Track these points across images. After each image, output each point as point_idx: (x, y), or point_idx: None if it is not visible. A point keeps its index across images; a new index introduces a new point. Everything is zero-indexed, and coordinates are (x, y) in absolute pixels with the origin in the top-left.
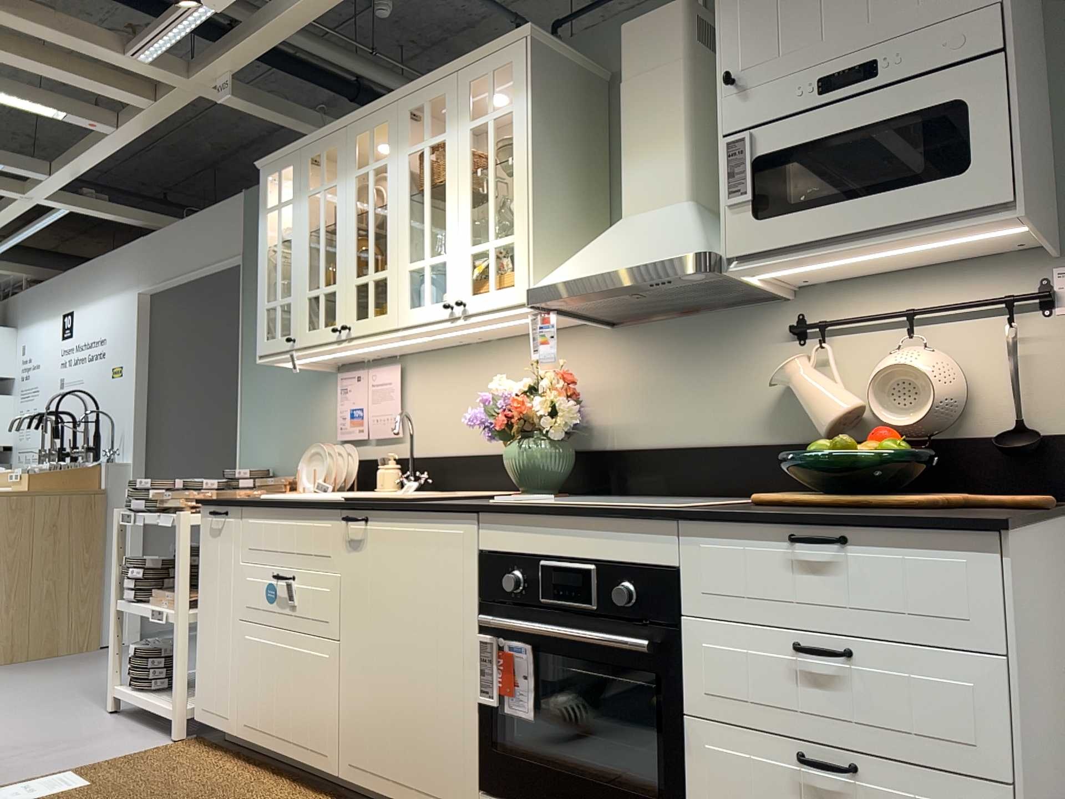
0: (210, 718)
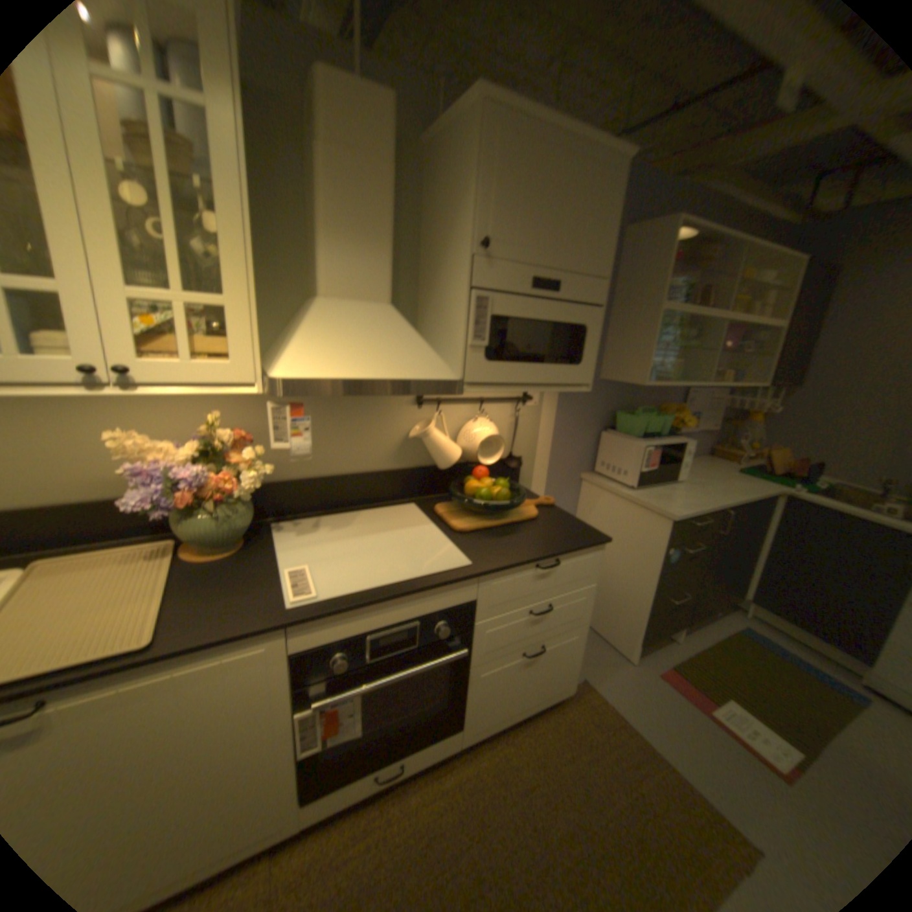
0: None
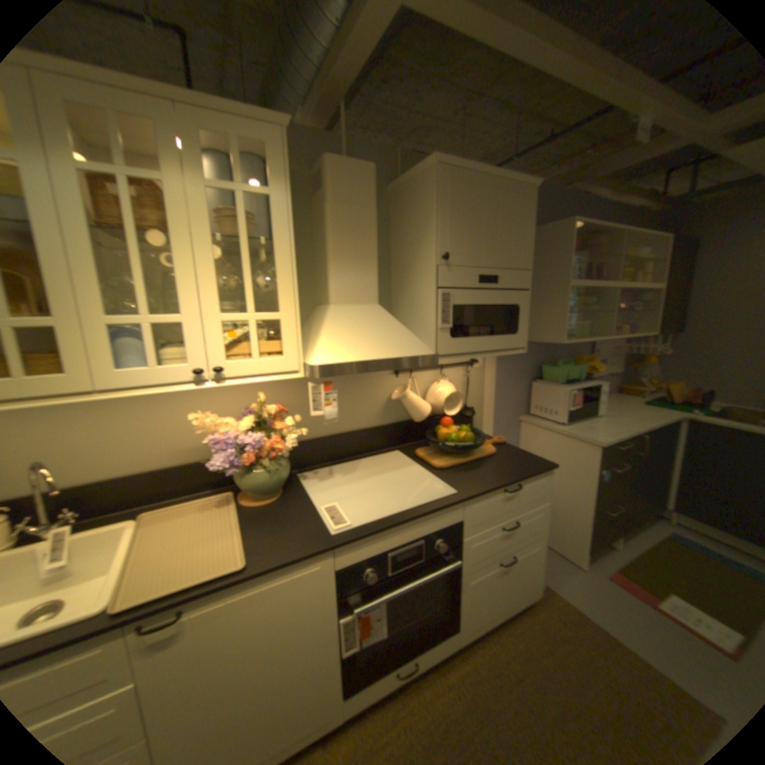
0: None
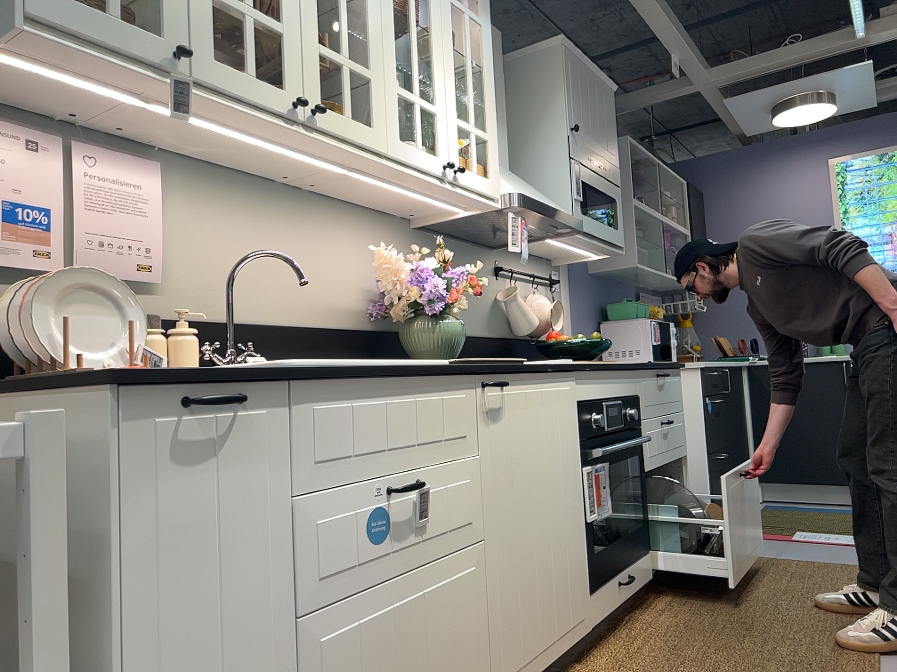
0: None
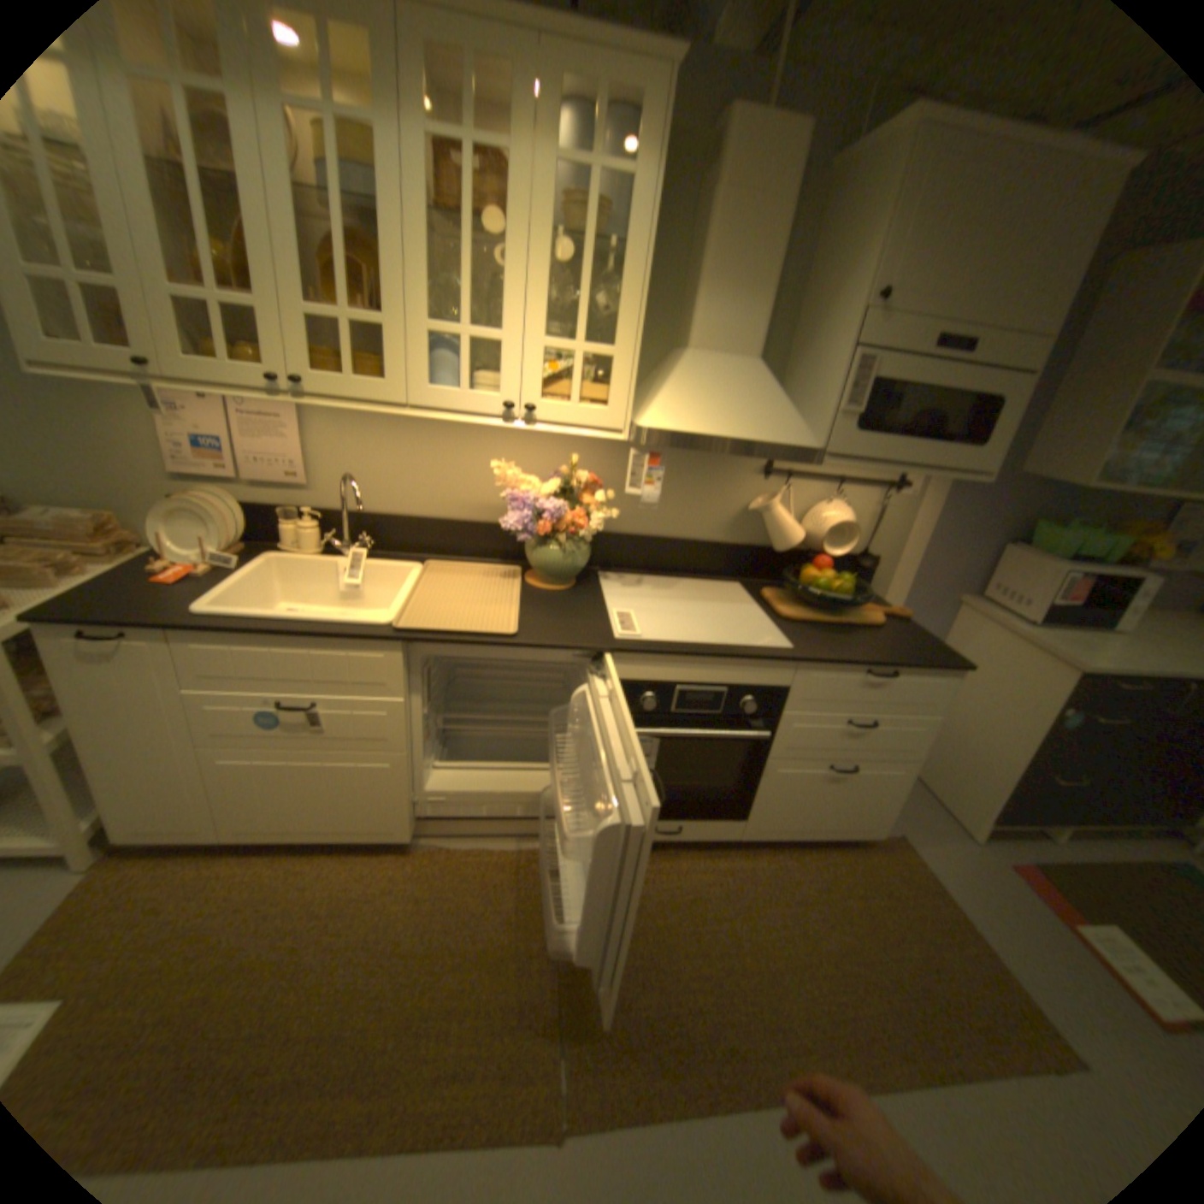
0: (157, 840)
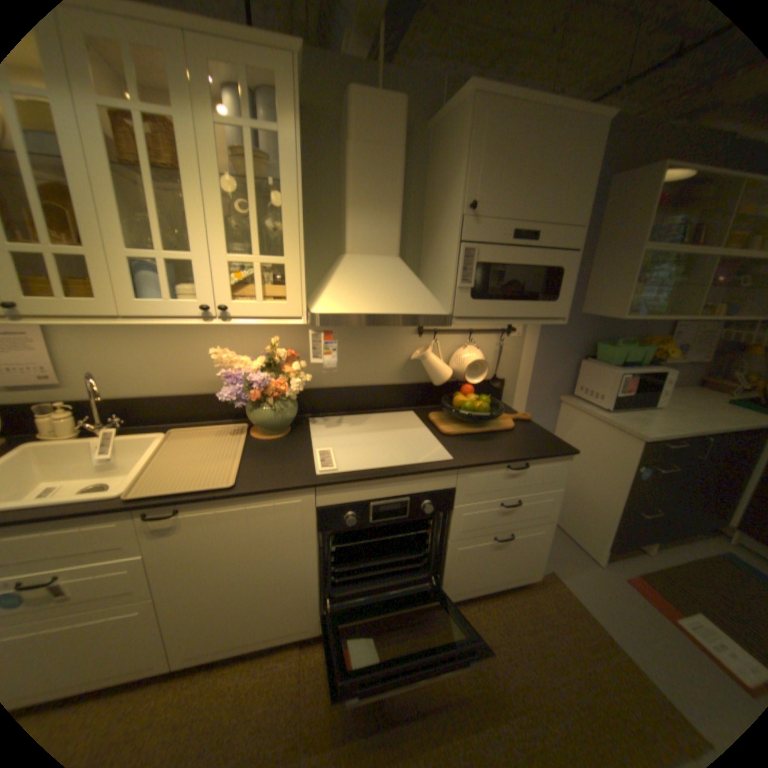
0: None
